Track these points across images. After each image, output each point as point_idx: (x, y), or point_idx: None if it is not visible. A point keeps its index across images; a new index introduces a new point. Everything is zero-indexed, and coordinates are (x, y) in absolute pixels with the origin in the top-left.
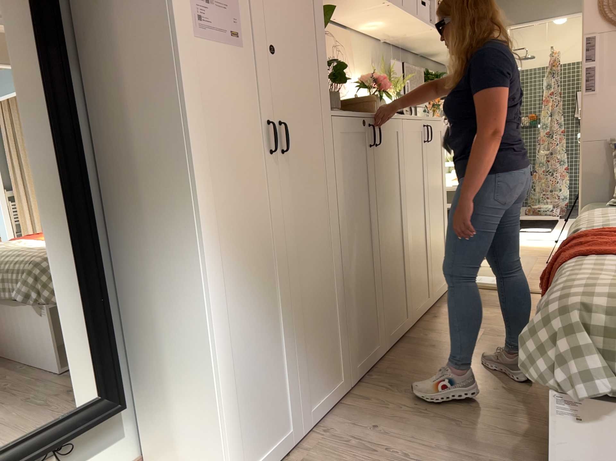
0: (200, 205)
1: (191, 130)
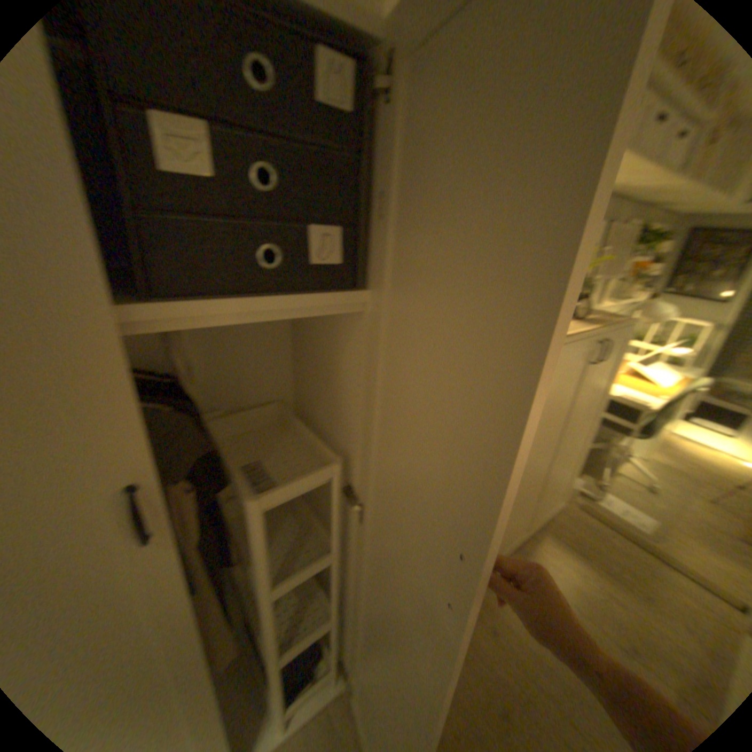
0: None
1: None
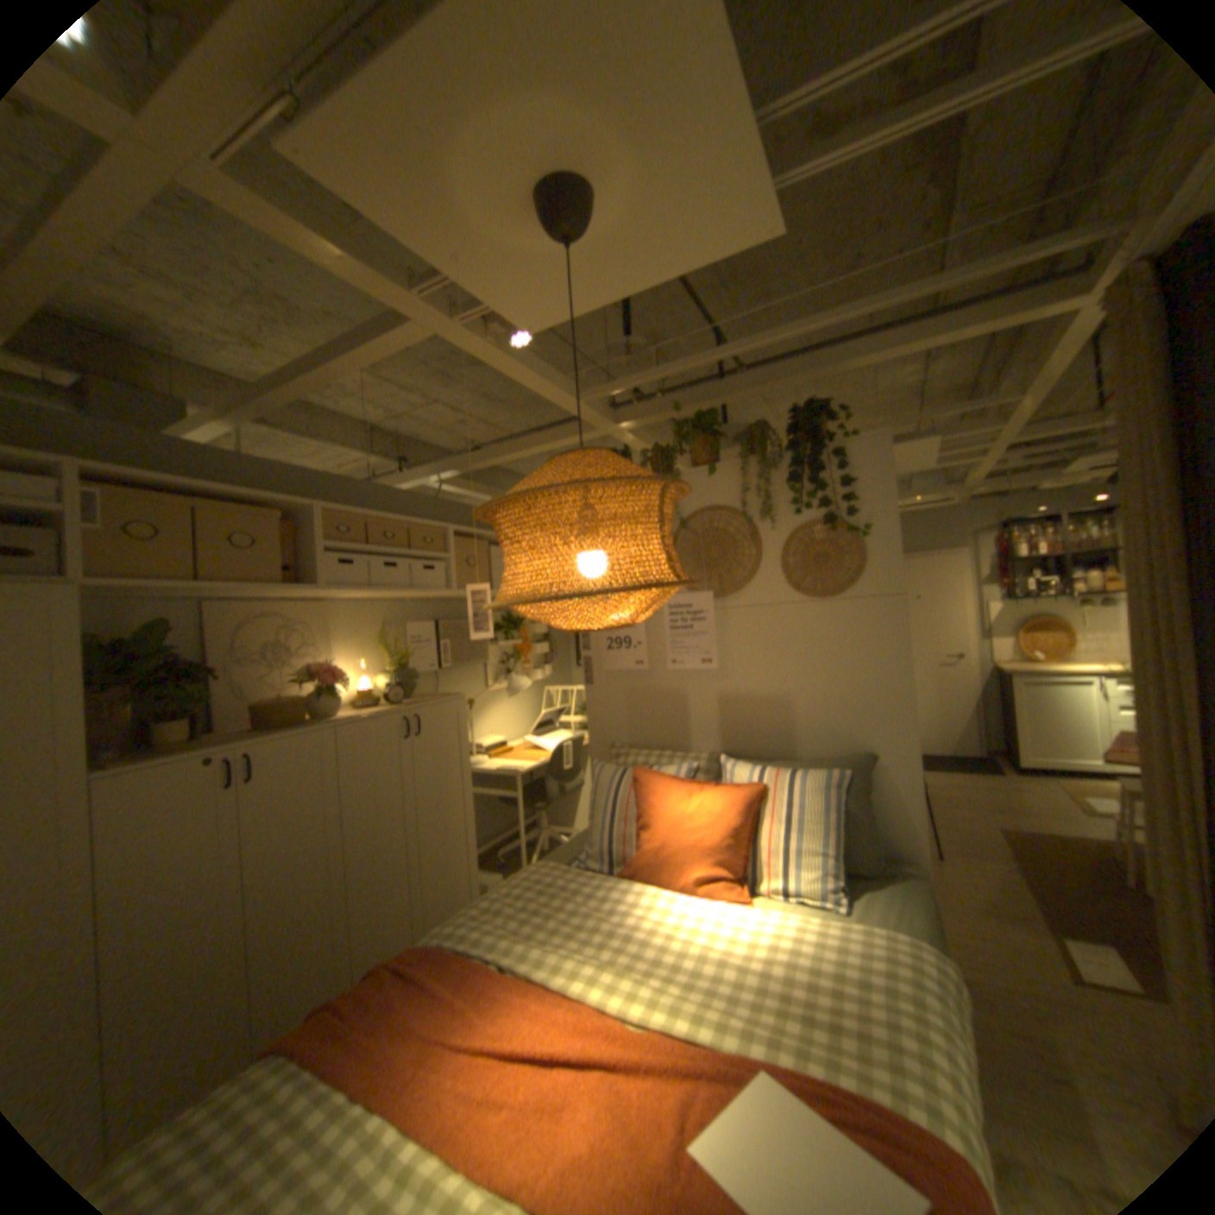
0: None
1: None
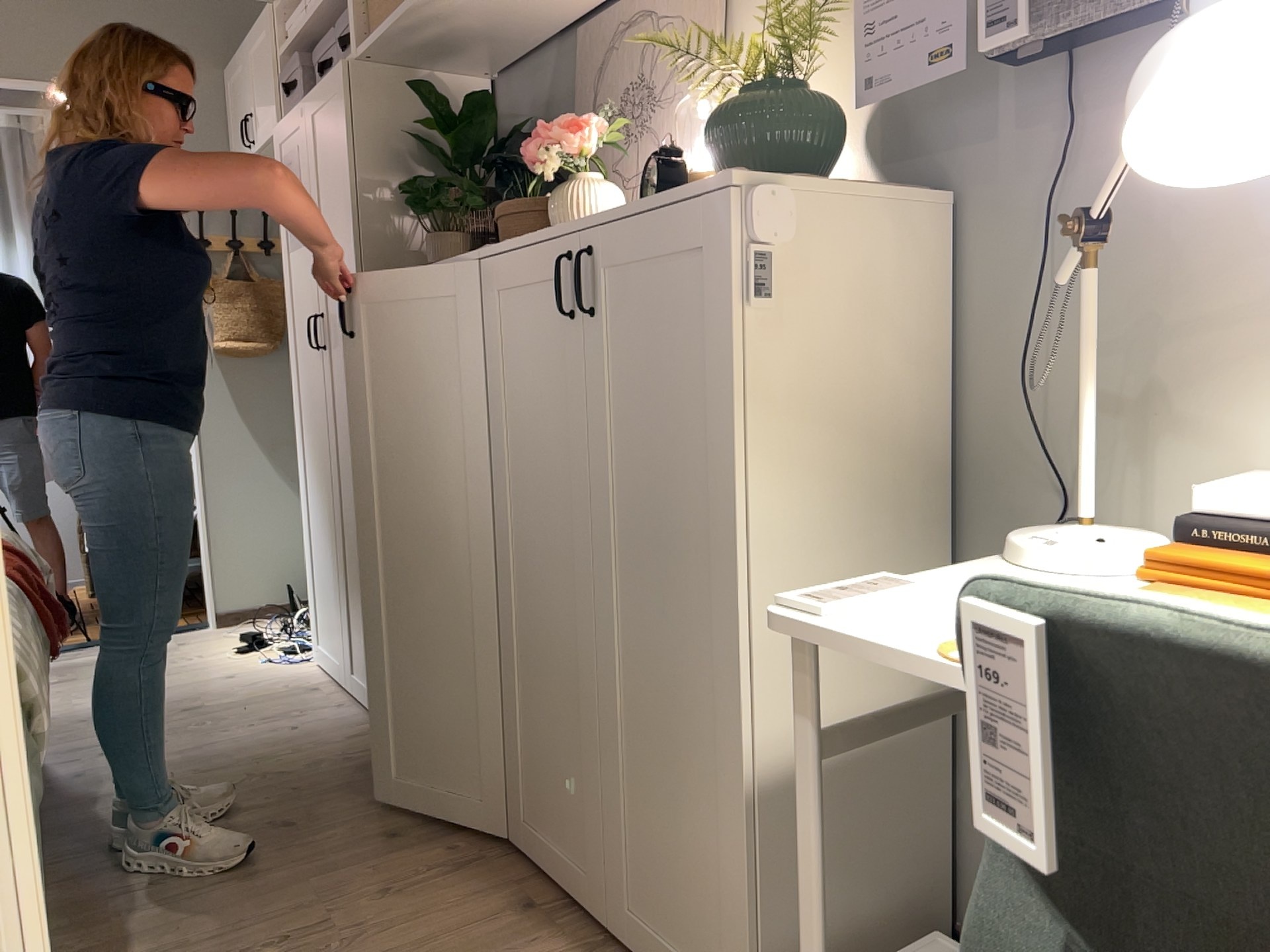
0: (293, 391)
1: (288, 331)
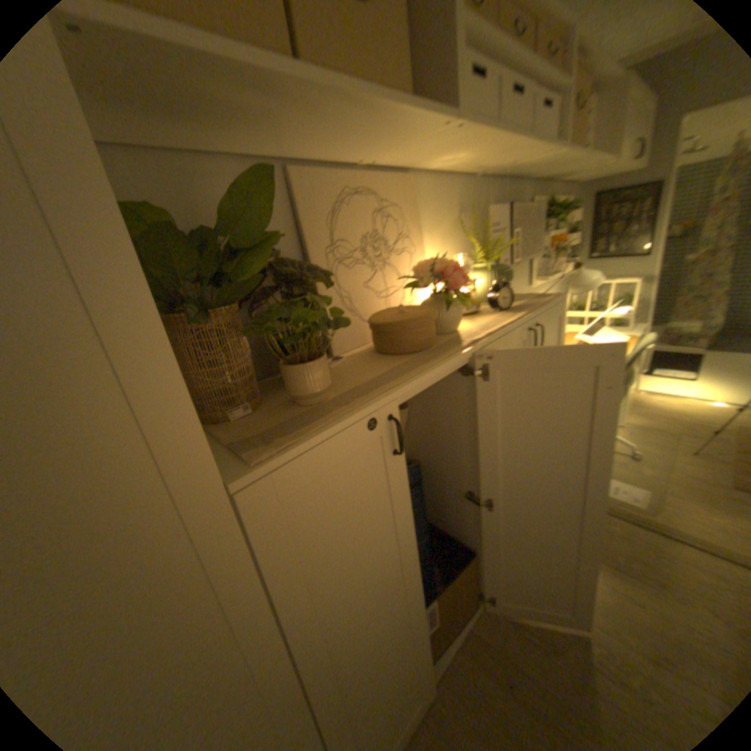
0: None
1: None
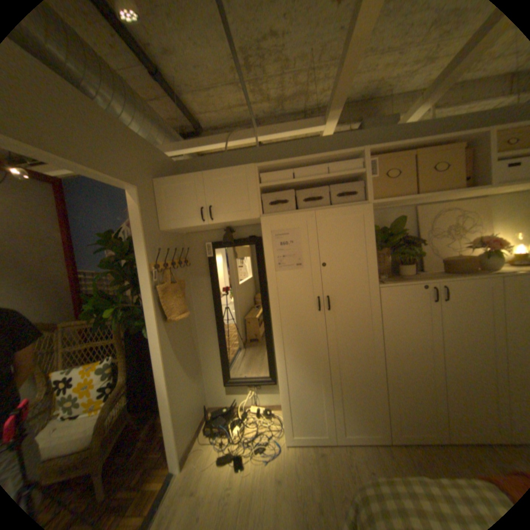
0: (276, 331)
1: (273, 305)
